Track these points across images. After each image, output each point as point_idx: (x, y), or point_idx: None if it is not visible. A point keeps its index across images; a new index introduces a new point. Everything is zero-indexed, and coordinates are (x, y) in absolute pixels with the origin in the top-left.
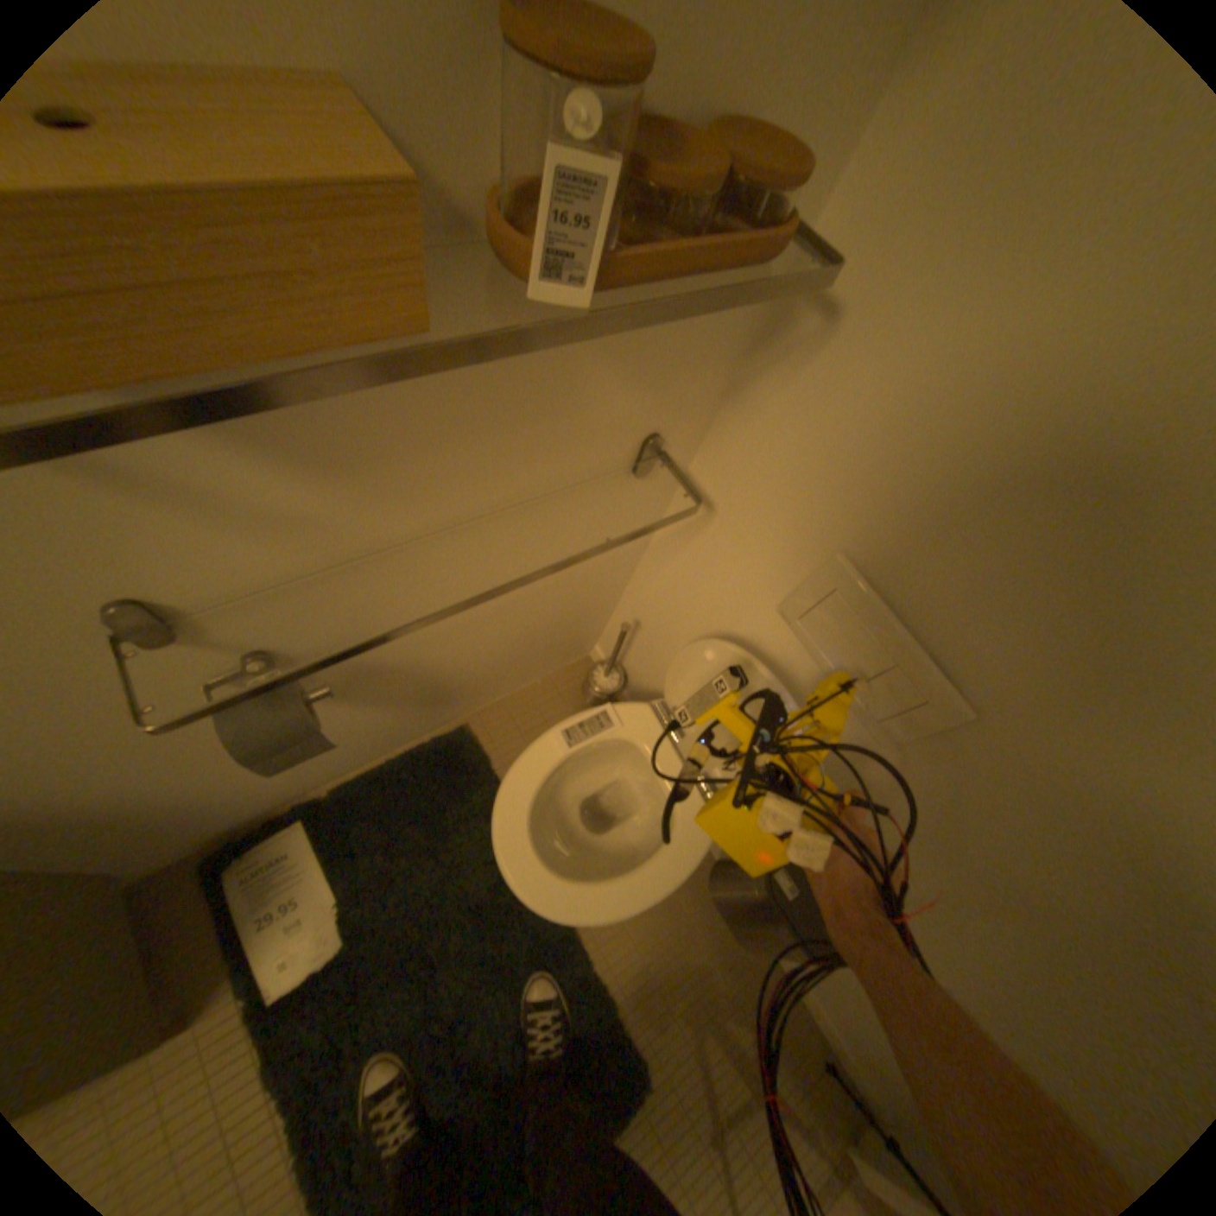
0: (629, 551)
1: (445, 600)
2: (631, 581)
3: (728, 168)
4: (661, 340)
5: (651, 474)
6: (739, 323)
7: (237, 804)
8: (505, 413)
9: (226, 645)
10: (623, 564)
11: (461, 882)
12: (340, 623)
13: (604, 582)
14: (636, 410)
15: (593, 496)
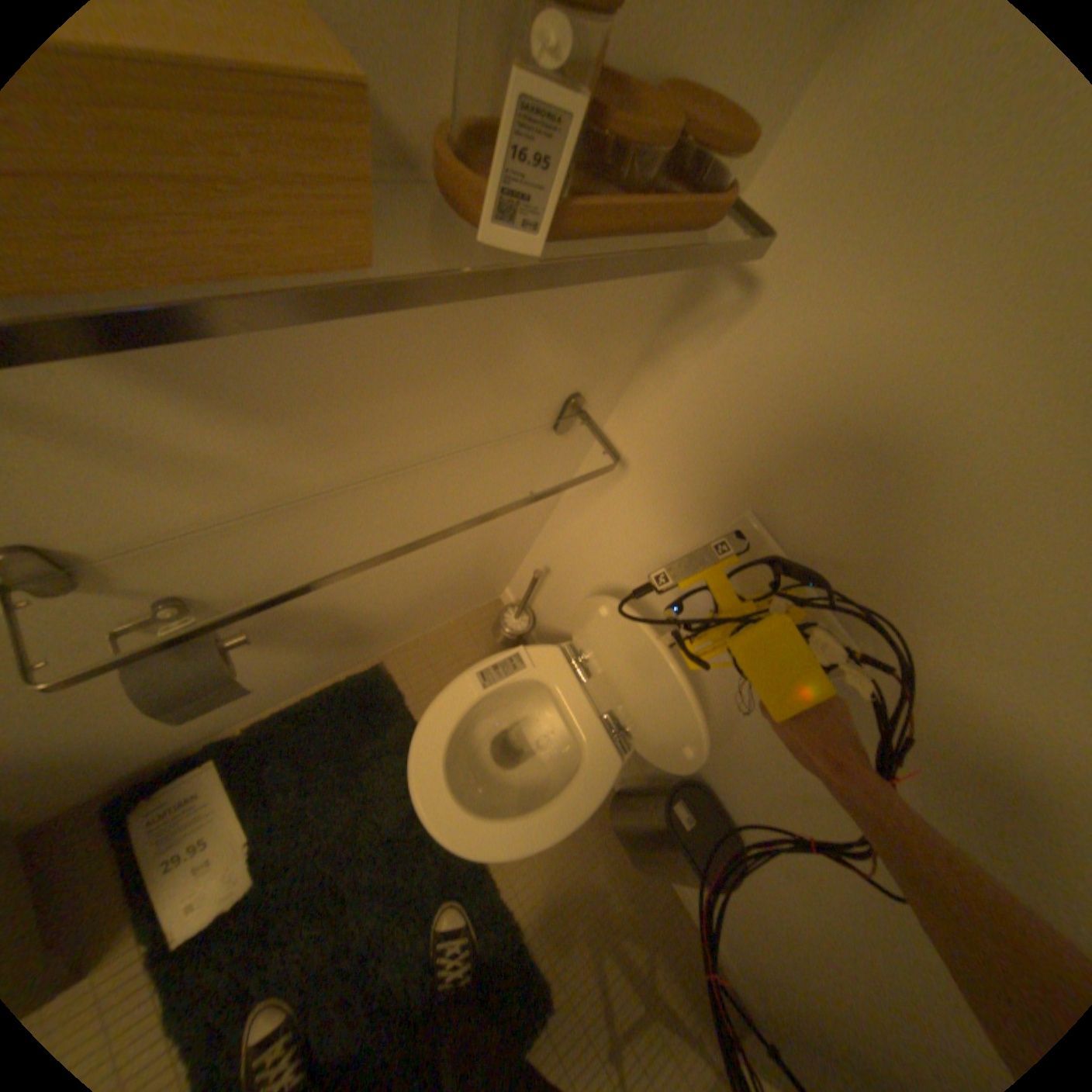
0: (544, 502)
1: (368, 546)
2: (543, 530)
3: (680, 127)
4: (591, 302)
5: (570, 431)
6: (662, 291)
7: (146, 745)
8: (438, 364)
9: (135, 591)
10: (537, 514)
11: (374, 816)
12: (260, 569)
13: (519, 531)
14: (562, 369)
15: (515, 450)
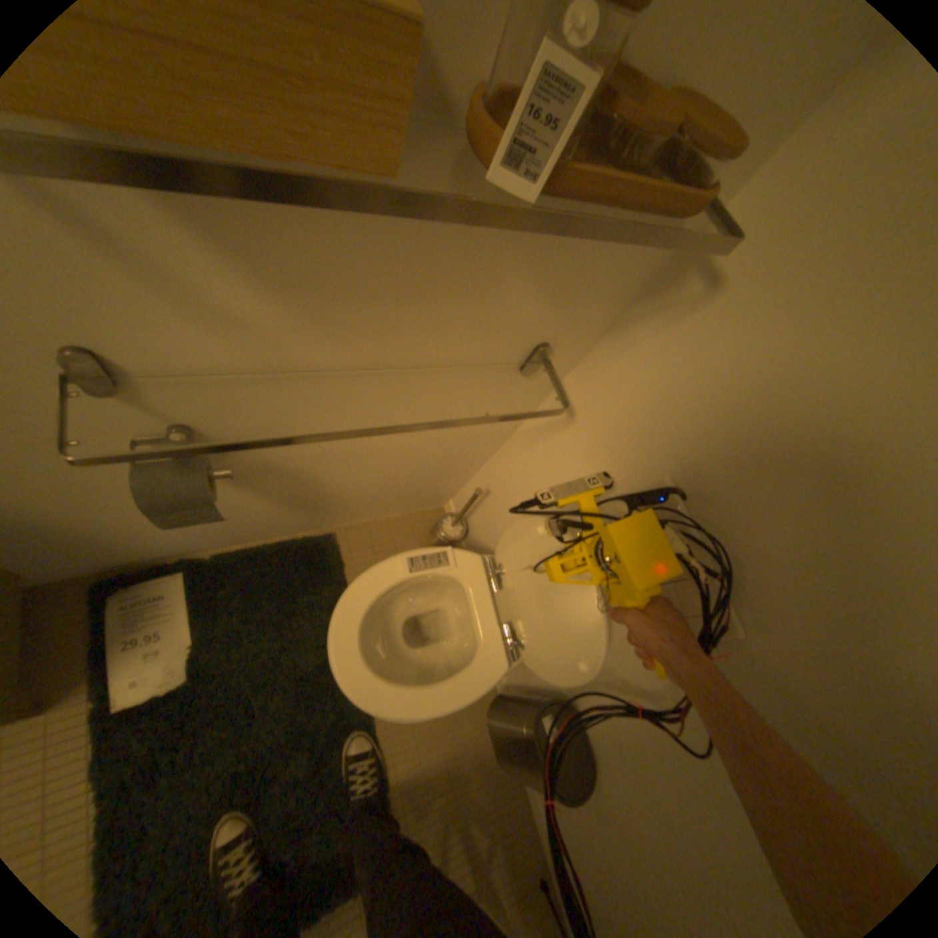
0: (499, 433)
1: (345, 428)
2: (492, 458)
3: (679, 126)
4: (575, 267)
5: (534, 376)
6: (638, 272)
7: (136, 545)
8: (435, 287)
9: (158, 412)
10: (491, 442)
11: (295, 655)
12: (256, 422)
13: (472, 452)
14: (538, 319)
15: (484, 379)
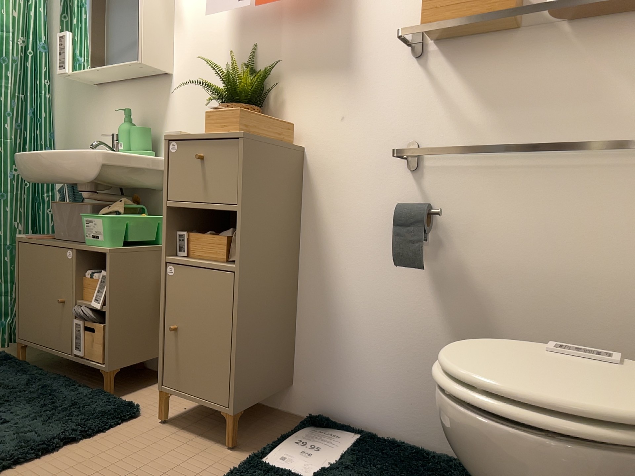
0: None
1: (515, 229)
2: None
3: None
4: None
5: None
6: None
7: (356, 372)
8: (557, 97)
9: (422, 191)
10: None
11: None
12: (462, 209)
13: None
14: None
15: (623, 177)
